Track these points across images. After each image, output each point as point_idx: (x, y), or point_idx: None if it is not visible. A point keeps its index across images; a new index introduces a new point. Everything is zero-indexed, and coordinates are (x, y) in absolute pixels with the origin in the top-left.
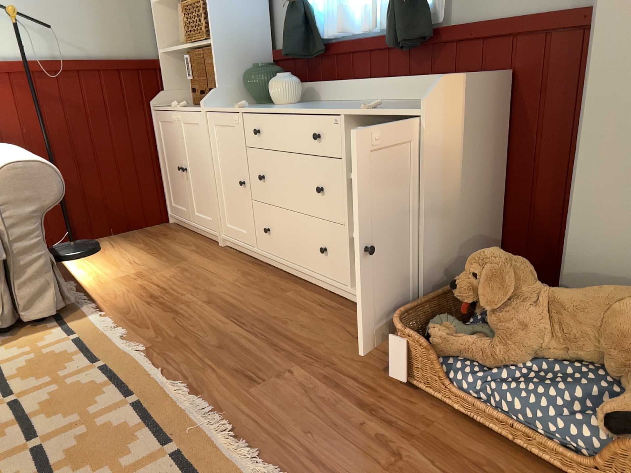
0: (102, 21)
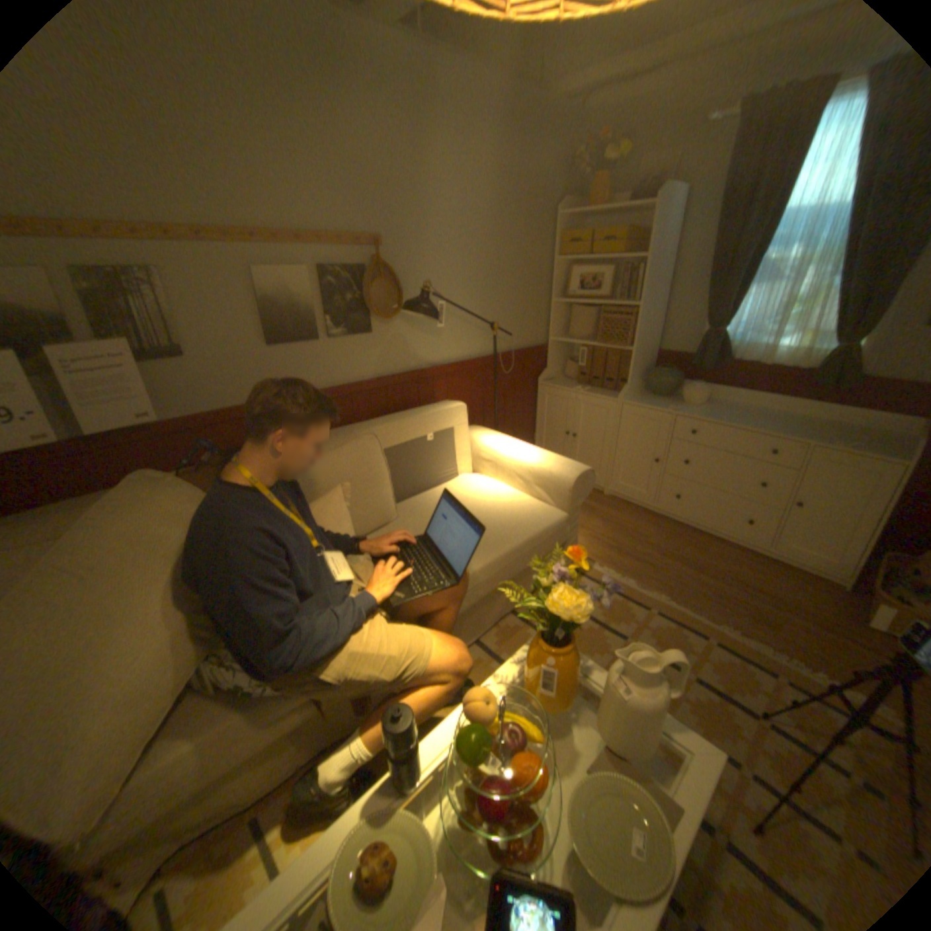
0: (521, 318)
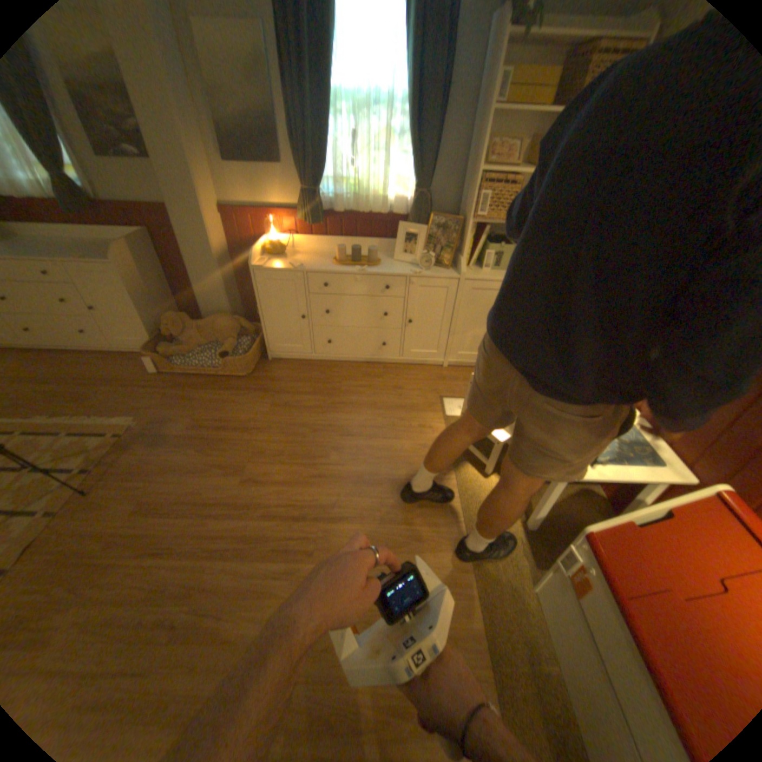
0: None
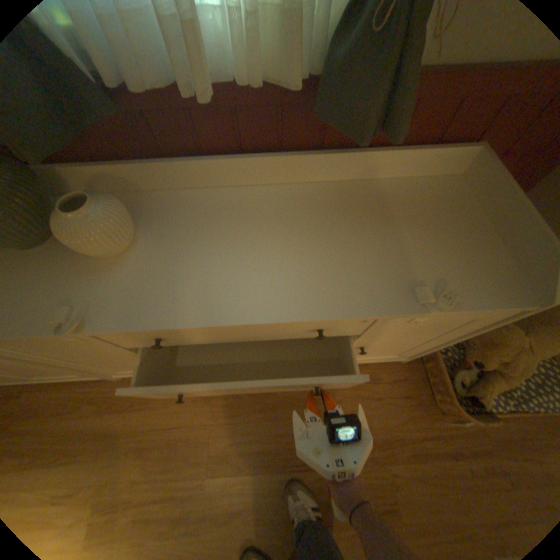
0: None
